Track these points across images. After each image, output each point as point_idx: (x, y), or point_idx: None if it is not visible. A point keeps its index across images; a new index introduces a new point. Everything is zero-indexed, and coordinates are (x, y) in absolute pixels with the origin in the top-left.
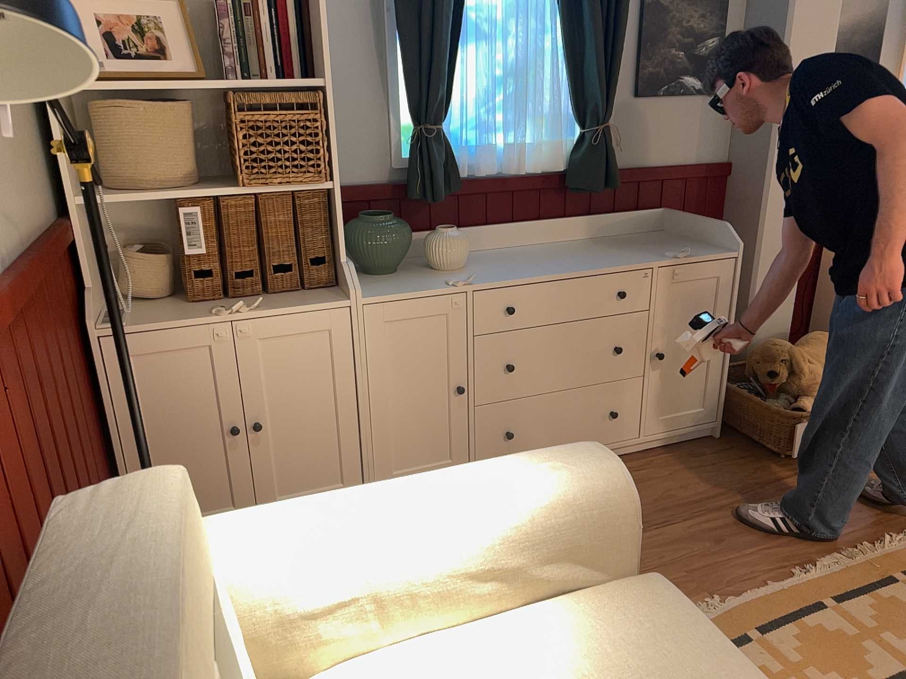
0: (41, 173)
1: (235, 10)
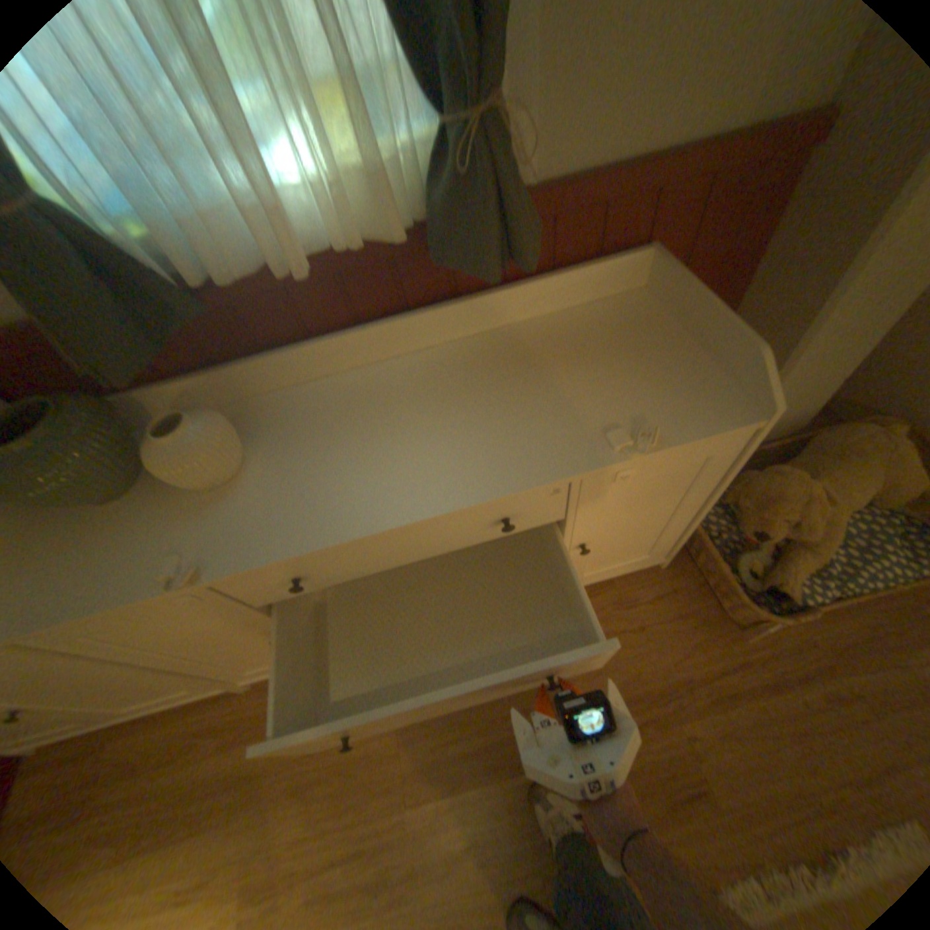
0: None
1: None
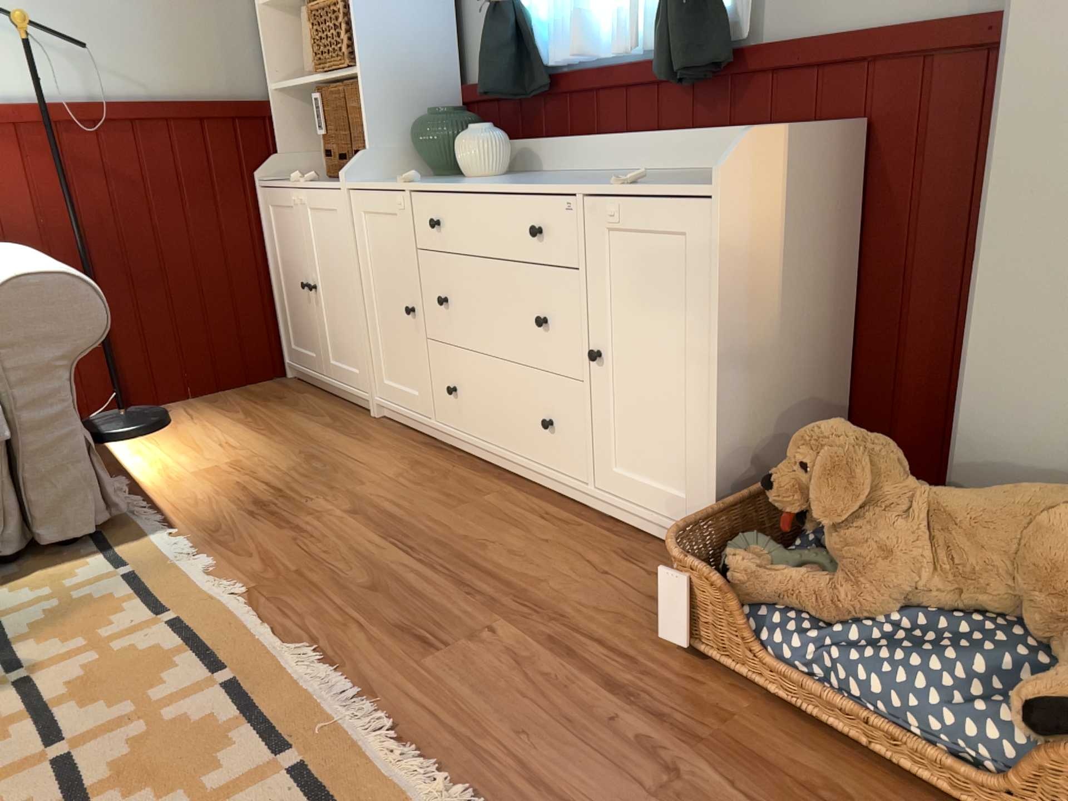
0: (250, 68)
1: None
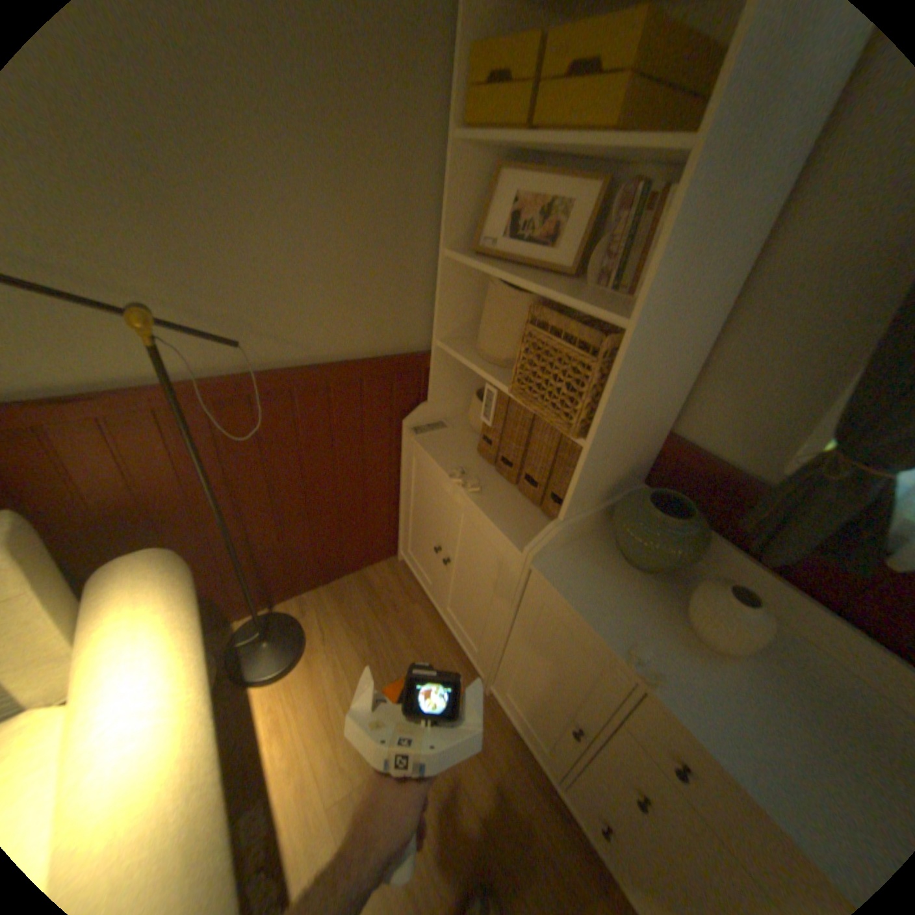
0: (420, 314)
1: (648, 193)
